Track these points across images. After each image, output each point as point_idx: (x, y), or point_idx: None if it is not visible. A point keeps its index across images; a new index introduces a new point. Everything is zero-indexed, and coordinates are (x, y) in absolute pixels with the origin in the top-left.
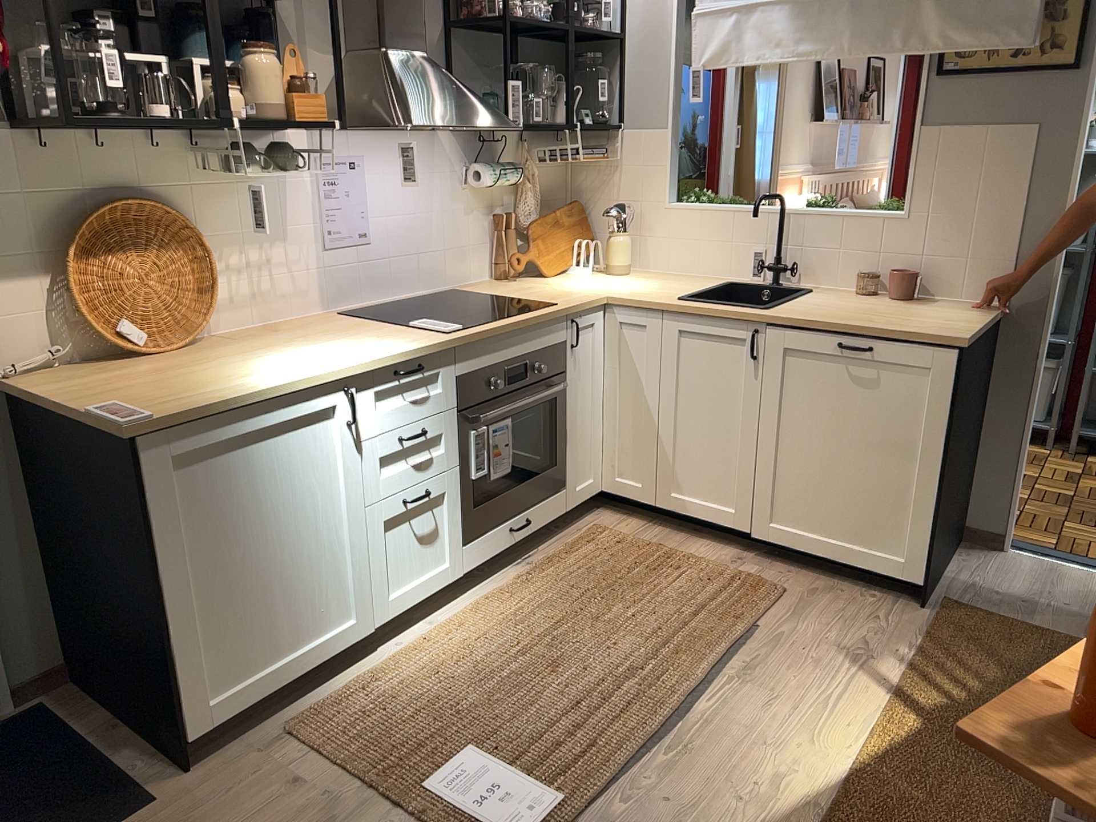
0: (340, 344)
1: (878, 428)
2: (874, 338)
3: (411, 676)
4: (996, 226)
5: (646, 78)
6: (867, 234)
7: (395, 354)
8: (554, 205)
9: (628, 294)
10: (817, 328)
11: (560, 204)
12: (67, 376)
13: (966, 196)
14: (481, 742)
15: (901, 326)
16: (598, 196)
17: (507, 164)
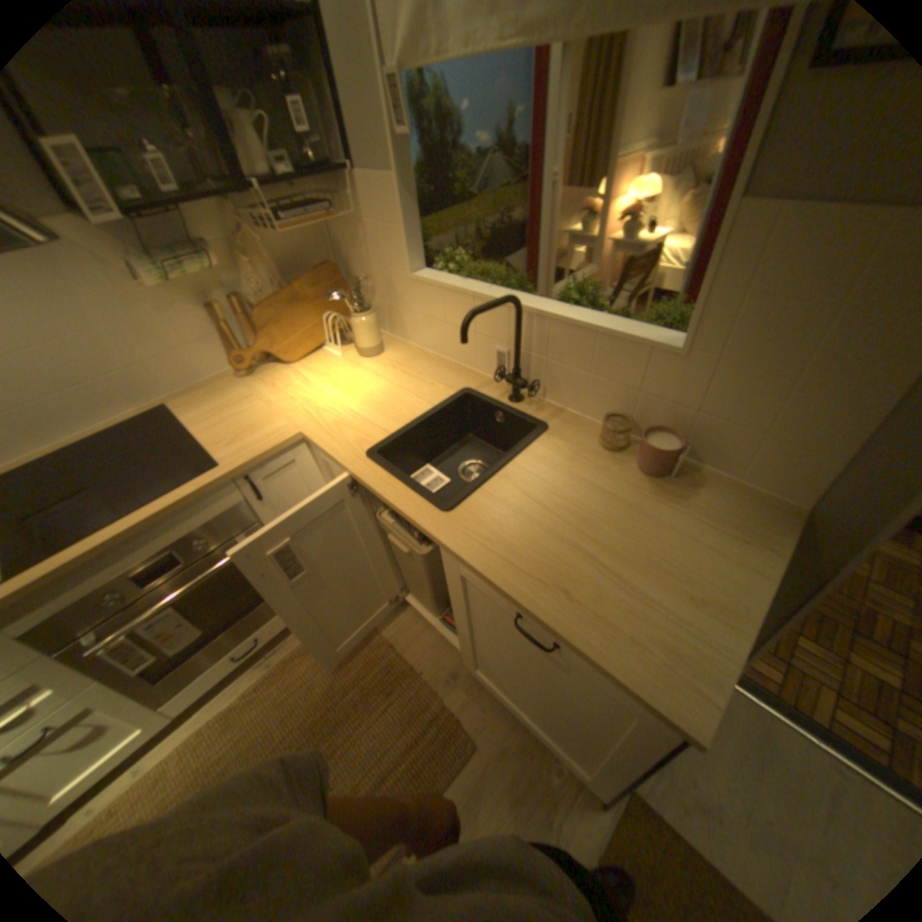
0: None
1: (563, 697)
2: (557, 637)
3: None
4: (829, 406)
5: (355, 85)
6: (623, 364)
7: None
8: (306, 264)
9: (324, 427)
10: (488, 583)
11: (316, 261)
12: None
13: (792, 346)
14: None
15: (601, 639)
16: (350, 254)
17: (180, 245)
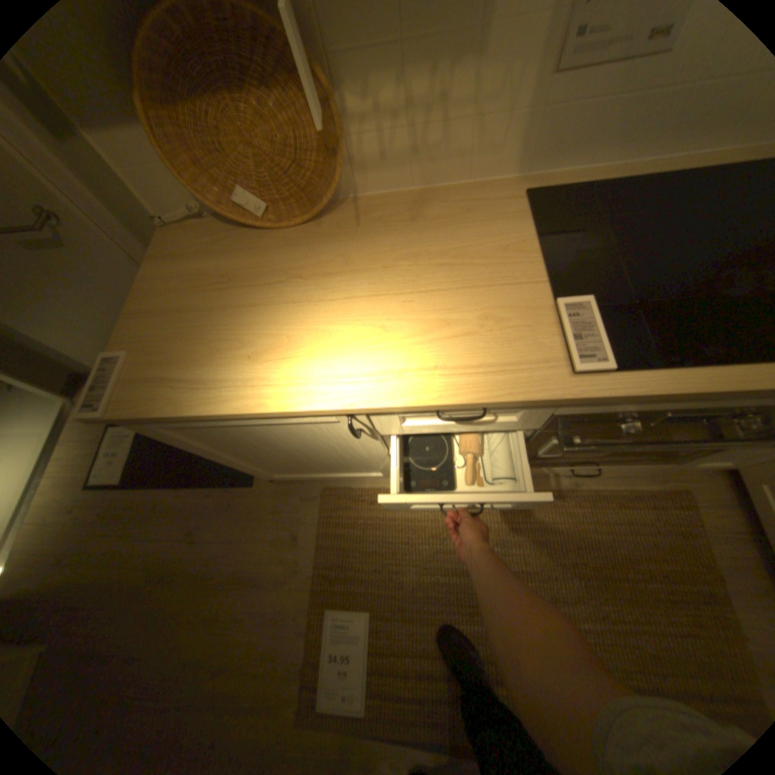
0: (419, 312)
1: None
2: None
3: (396, 521)
4: None
5: None
6: None
7: (435, 402)
8: None
9: None
10: None
11: None
12: (188, 240)
13: None
14: (375, 619)
15: None
16: None
17: None
